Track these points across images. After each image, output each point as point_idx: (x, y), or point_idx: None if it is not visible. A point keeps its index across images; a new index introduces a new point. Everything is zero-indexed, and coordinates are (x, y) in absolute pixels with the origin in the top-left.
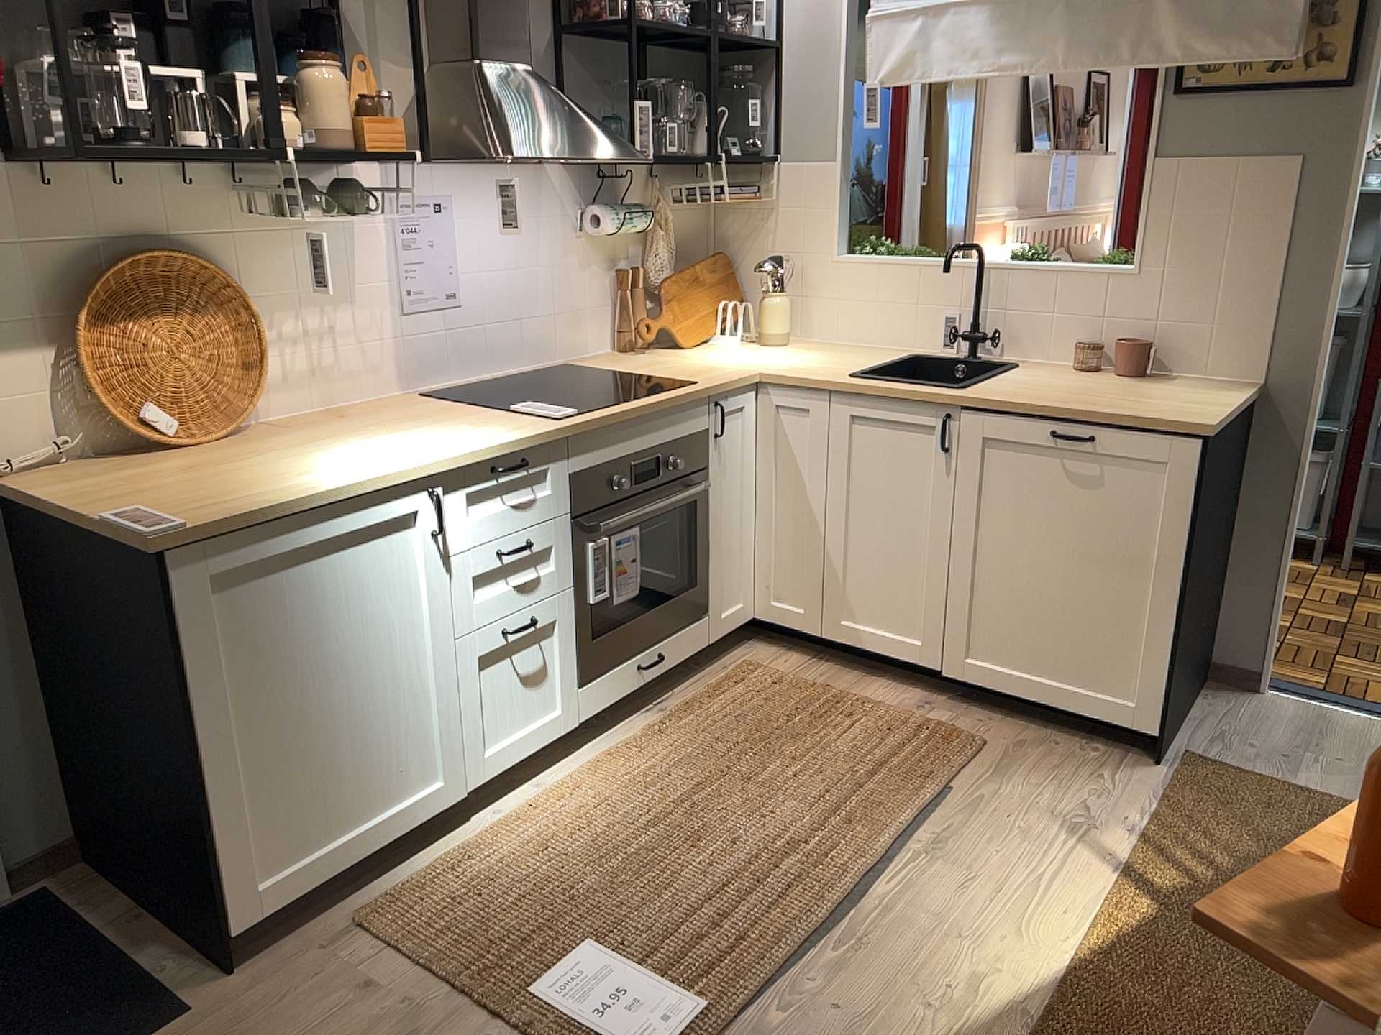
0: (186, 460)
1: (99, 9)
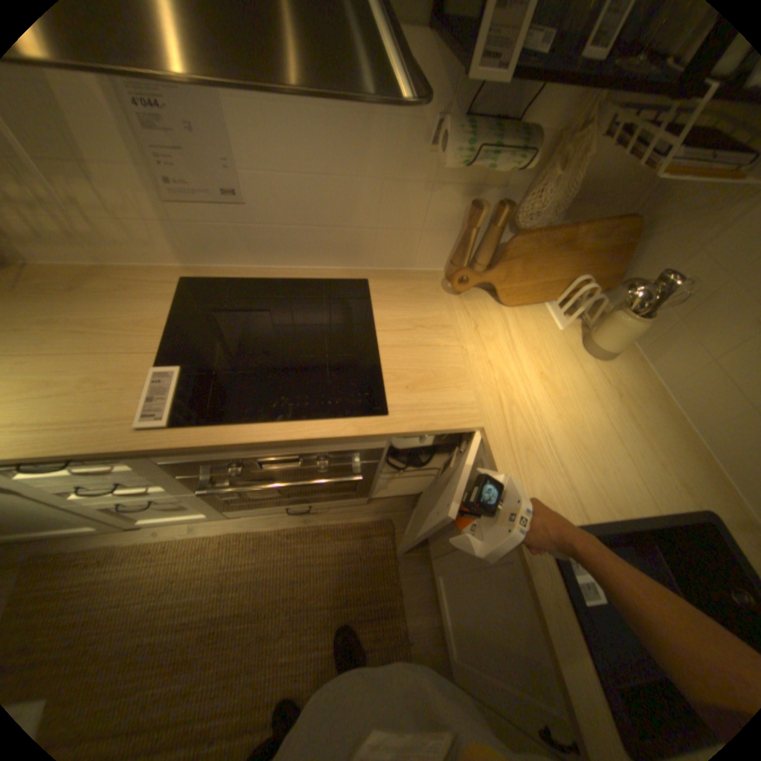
0: None
1: None
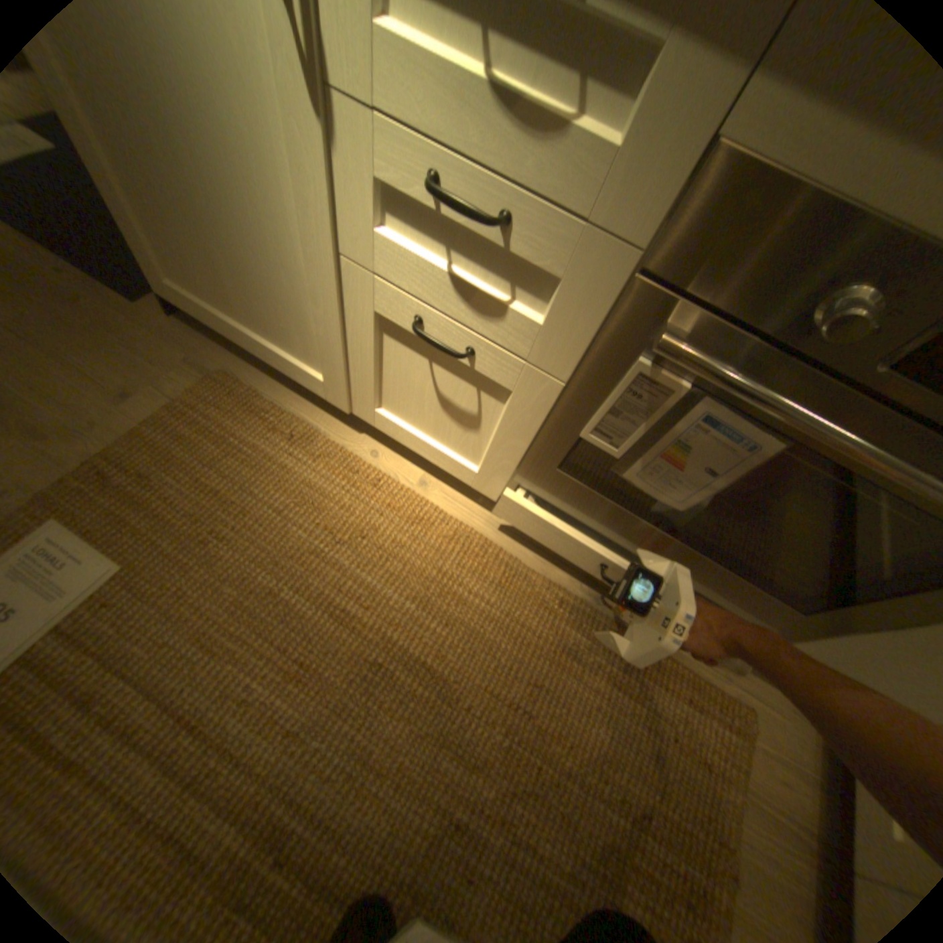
0: None
1: None
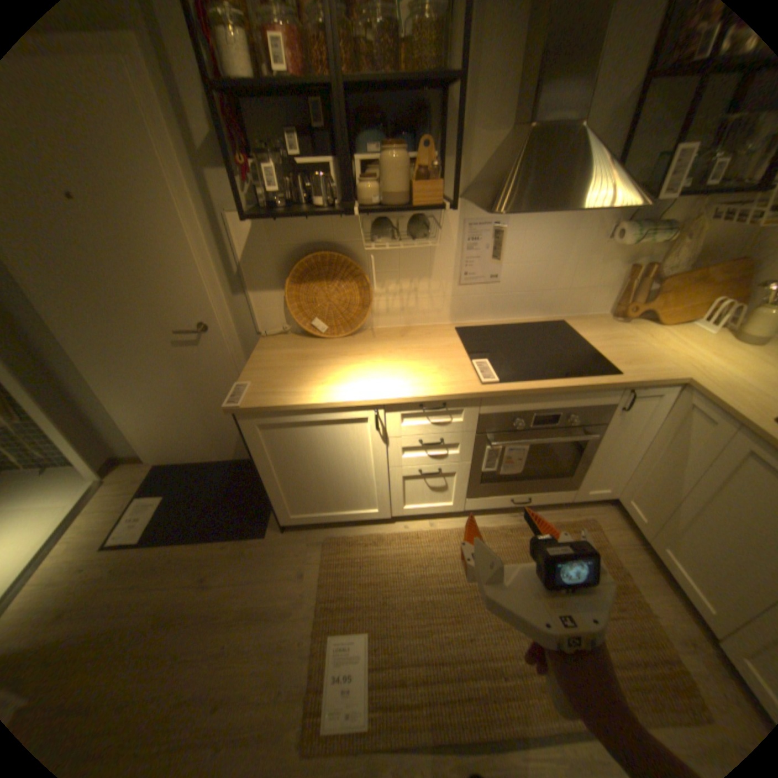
0: (315, 347)
1: (297, 120)
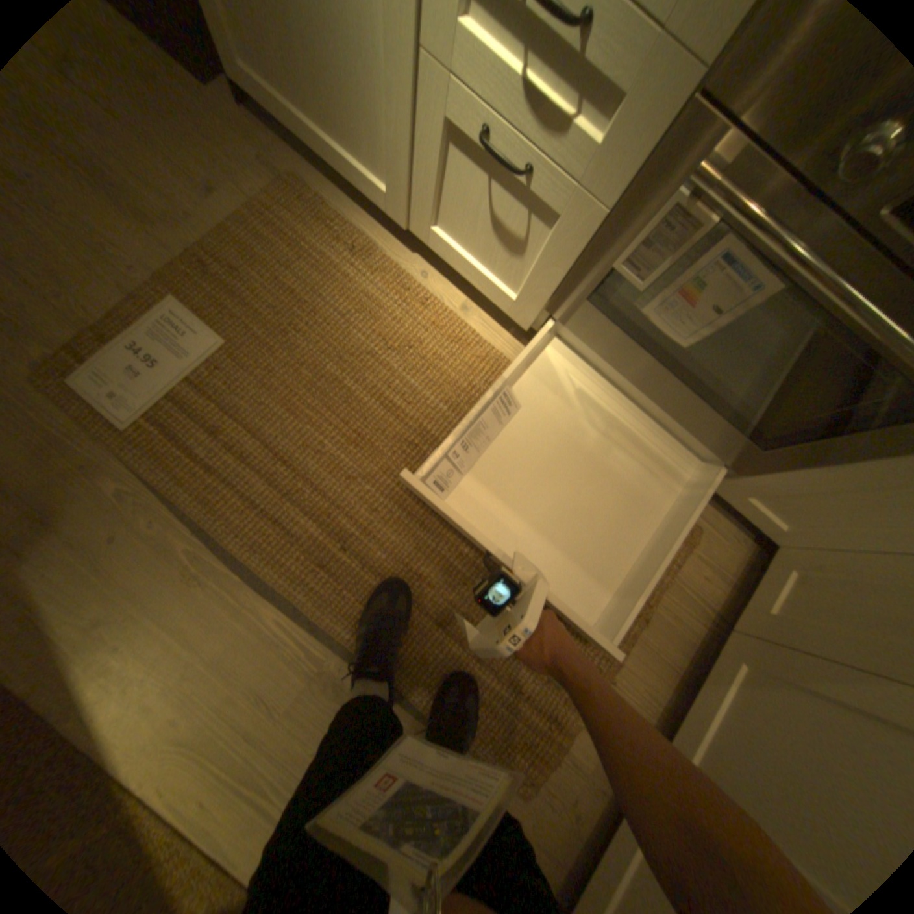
0: None
1: None
